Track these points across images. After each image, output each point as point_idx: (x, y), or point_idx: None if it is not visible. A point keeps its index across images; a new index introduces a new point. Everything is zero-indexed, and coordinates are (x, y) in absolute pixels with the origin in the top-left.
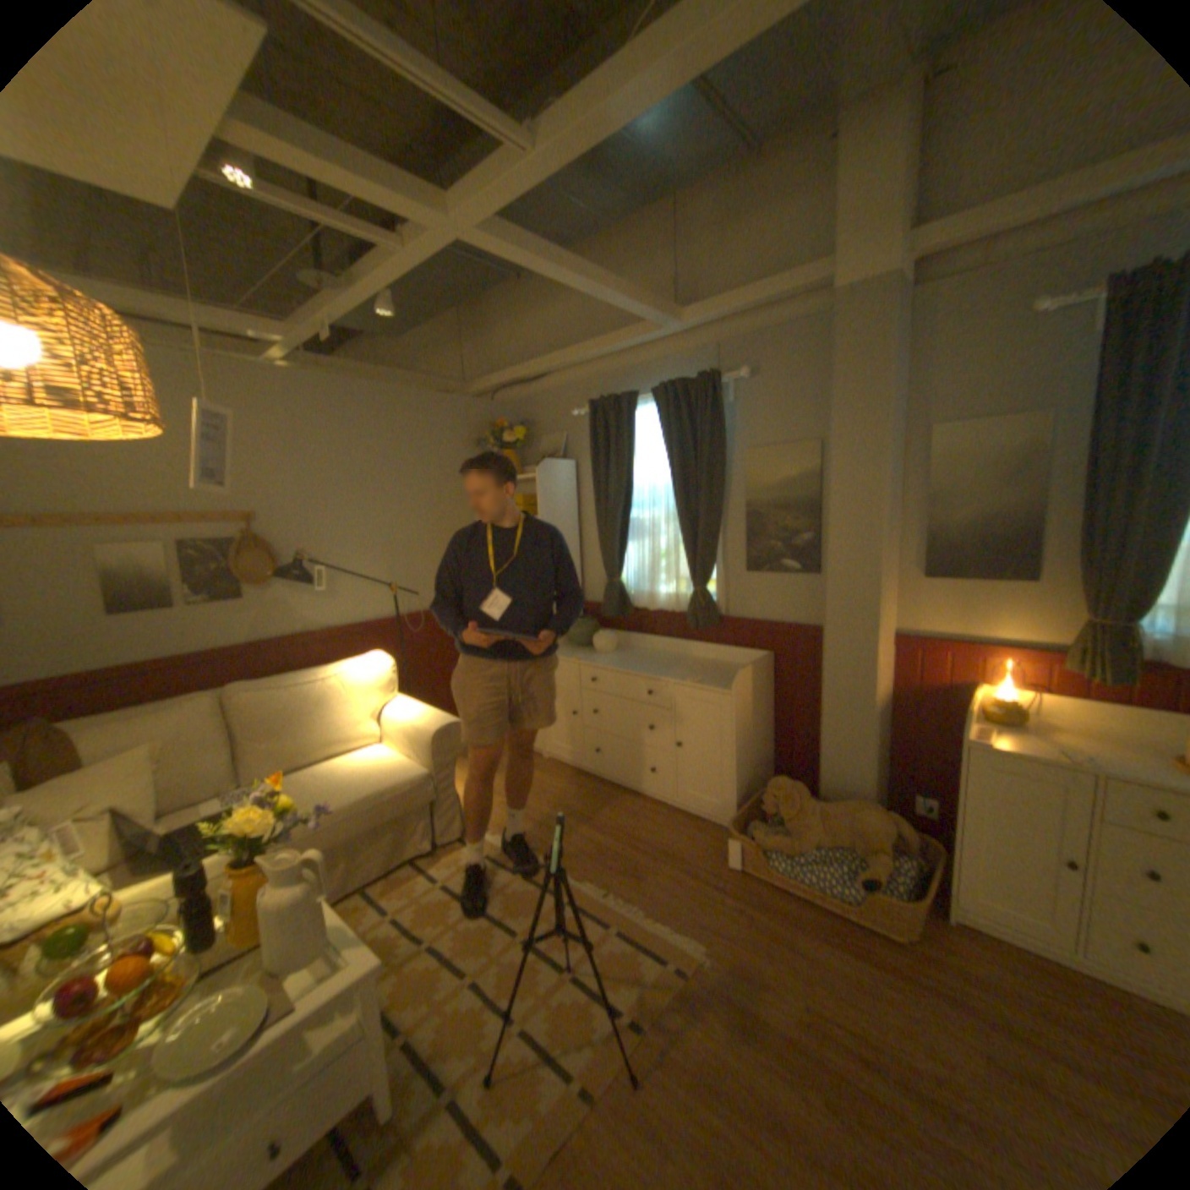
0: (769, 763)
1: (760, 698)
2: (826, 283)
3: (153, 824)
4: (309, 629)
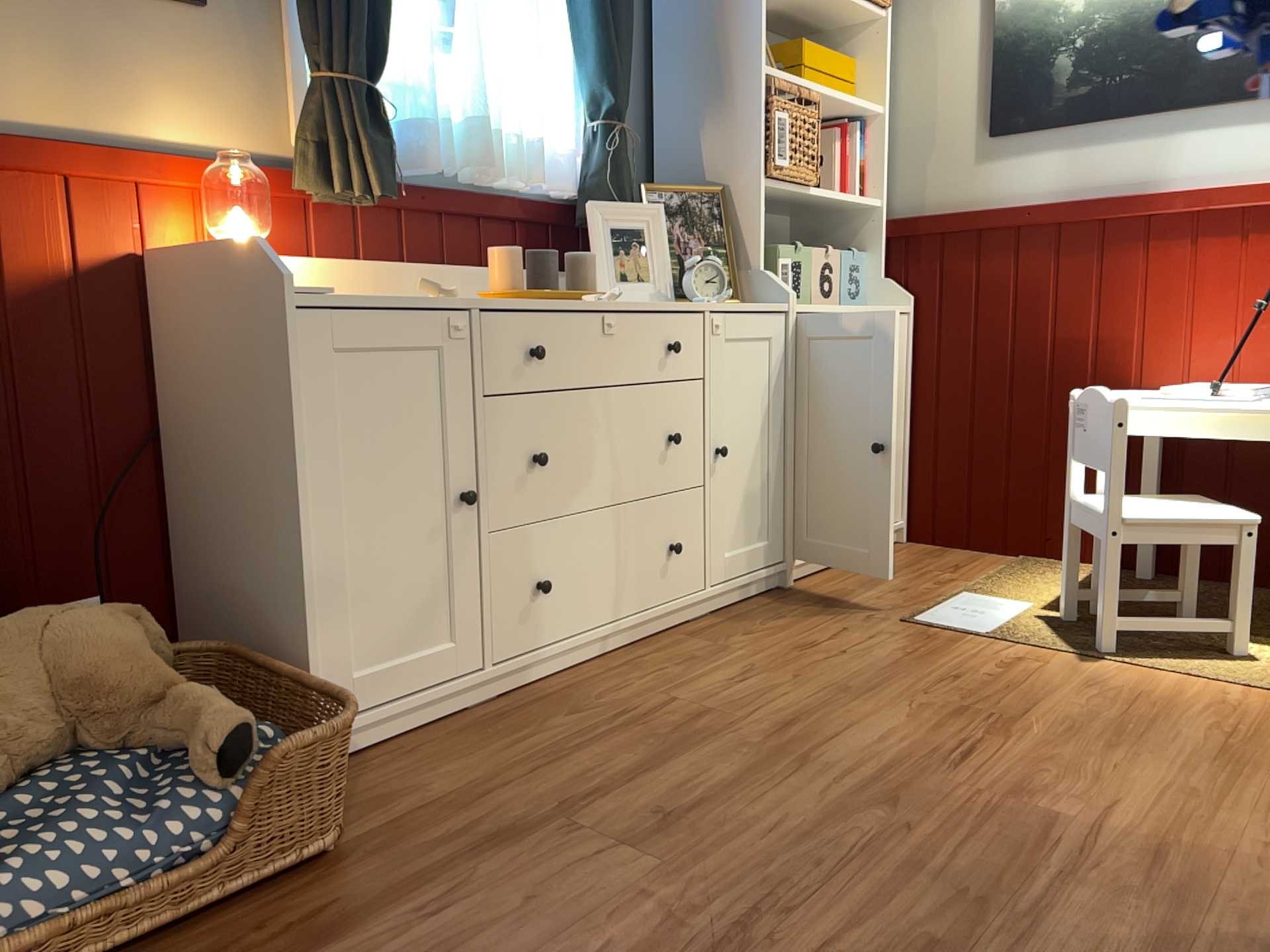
0: None
1: None
2: None
3: None
4: None
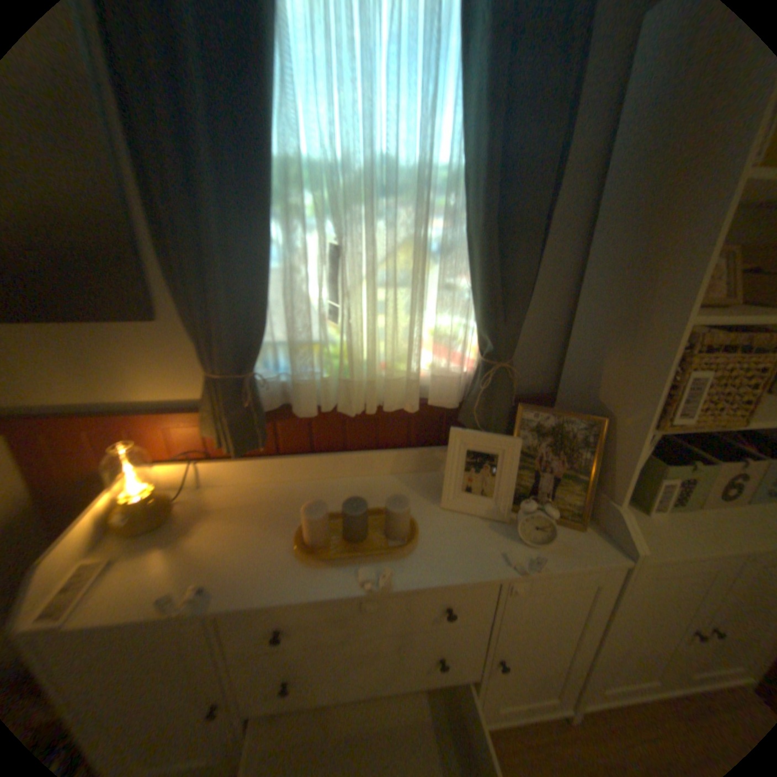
0: None
1: None
2: None
3: None
4: None
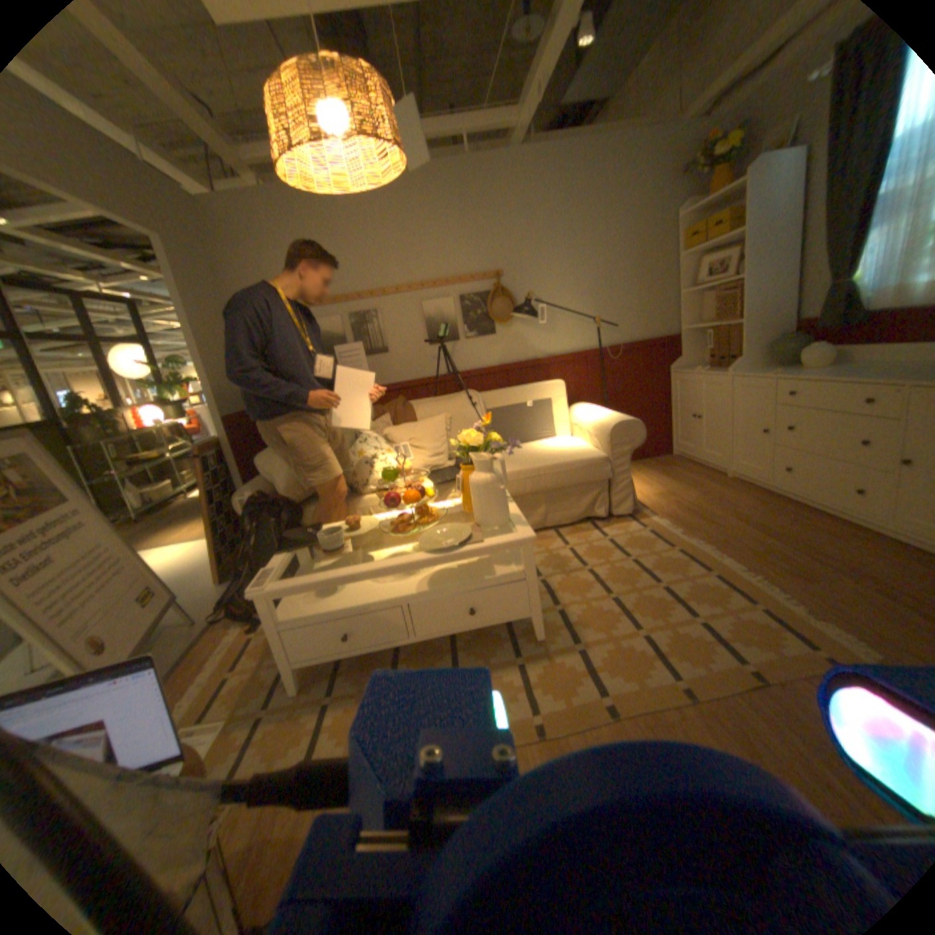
0: None
1: None
2: None
3: (446, 458)
4: (536, 355)
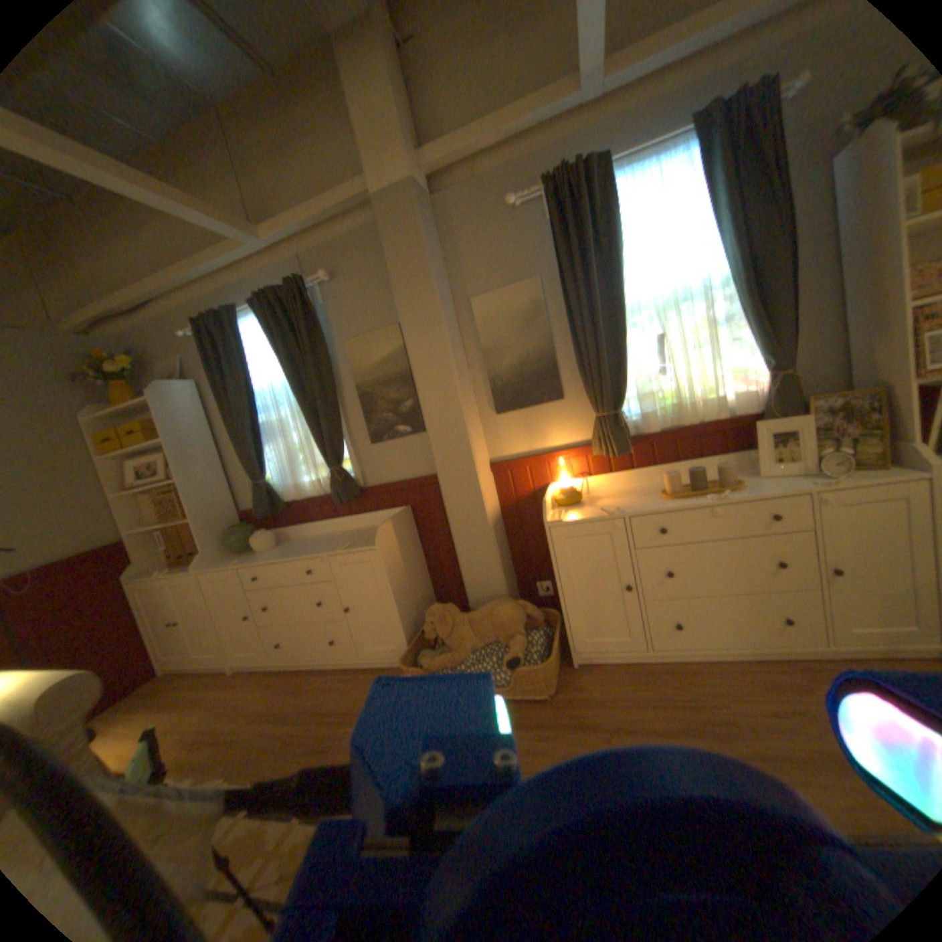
0: (430, 598)
1: (407, 545)
2: (369, 197)
3: None
4: None
